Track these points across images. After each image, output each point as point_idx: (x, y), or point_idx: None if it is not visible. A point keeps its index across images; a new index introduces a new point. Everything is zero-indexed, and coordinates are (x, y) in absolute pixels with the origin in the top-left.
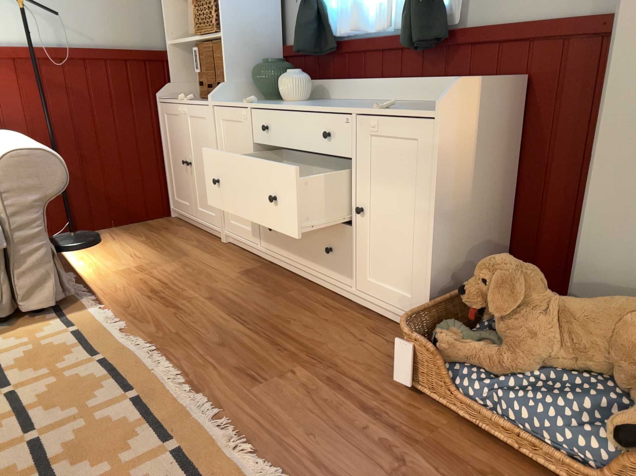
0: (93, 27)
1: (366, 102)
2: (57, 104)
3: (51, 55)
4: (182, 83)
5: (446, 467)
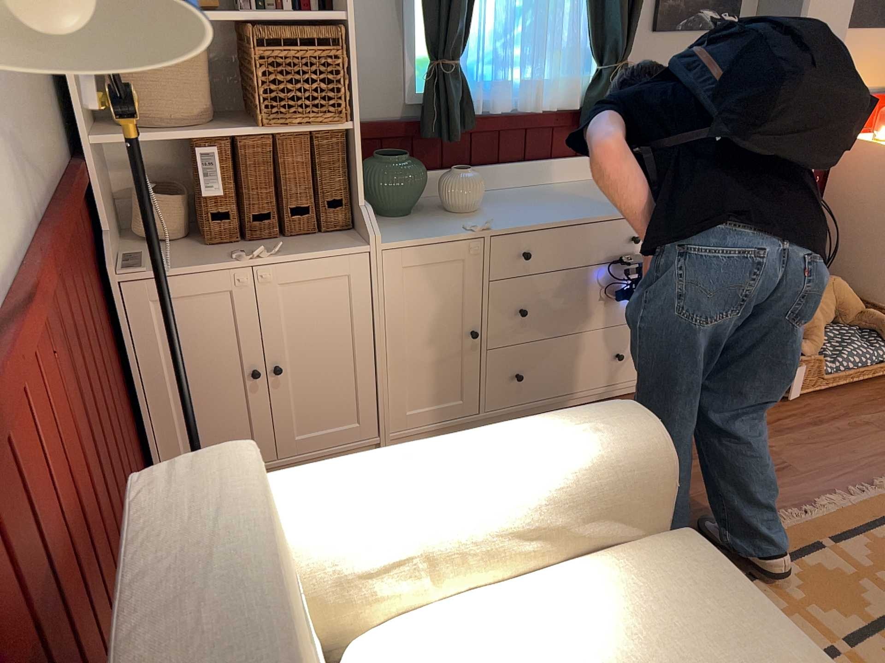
0: (30, 138)
1: (538, 190)
2: (75, 382)
3: (53, 251)
4: (111, 223)
5: (868, 411)
